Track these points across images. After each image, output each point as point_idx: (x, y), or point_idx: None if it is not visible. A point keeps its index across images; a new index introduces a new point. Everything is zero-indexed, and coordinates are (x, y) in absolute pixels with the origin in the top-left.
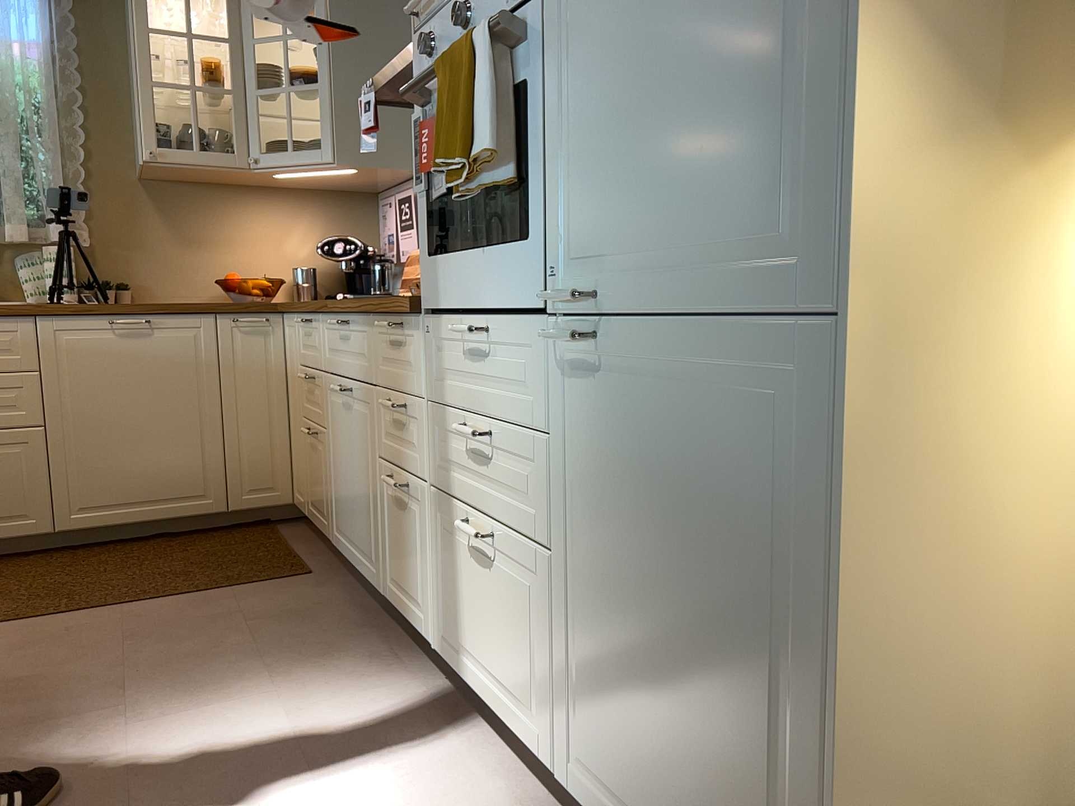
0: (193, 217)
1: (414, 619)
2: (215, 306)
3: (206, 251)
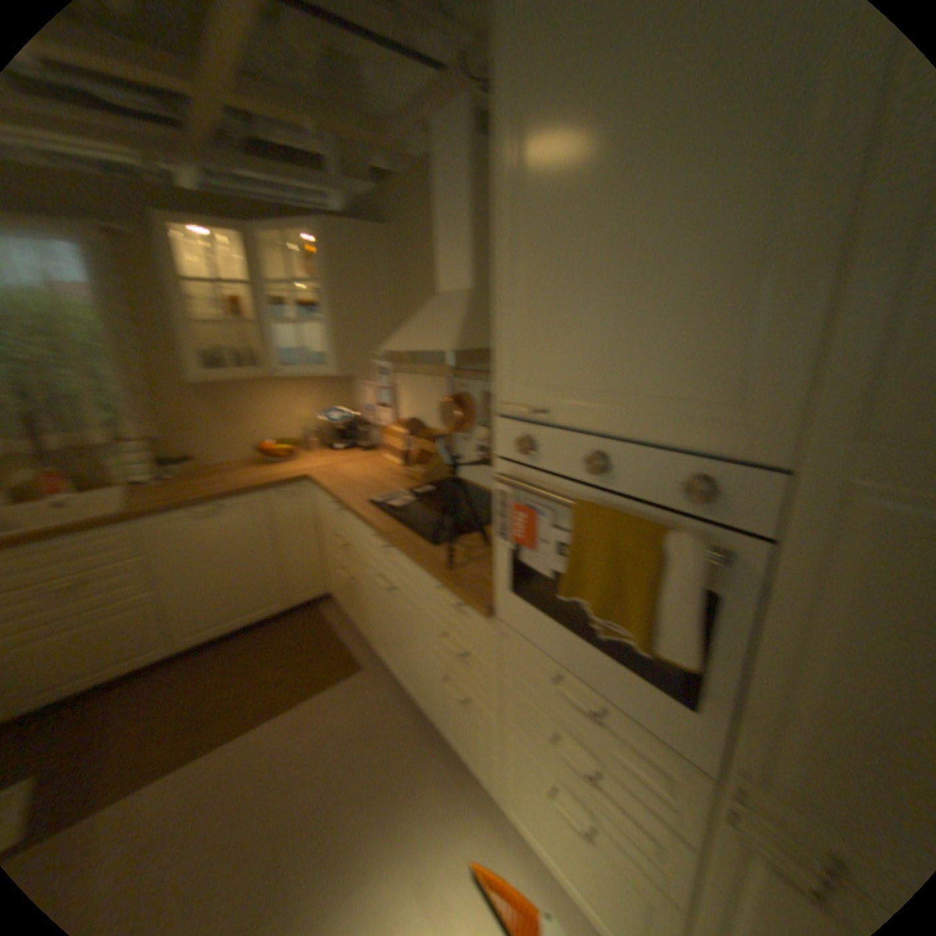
0: (222, 401)
1: (467, 768)
2: (258, 486)
3: (234, 423)
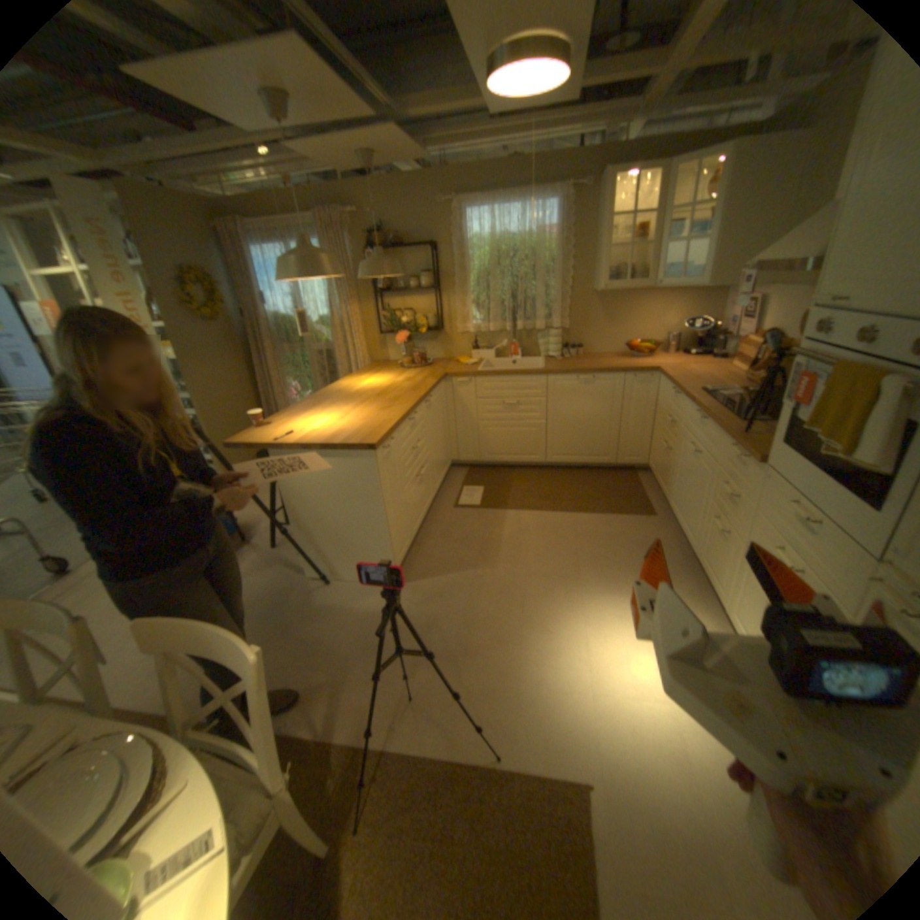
0: (617, 307)
1: (714, 587)
2: (625, 370)
3: (620, 325)
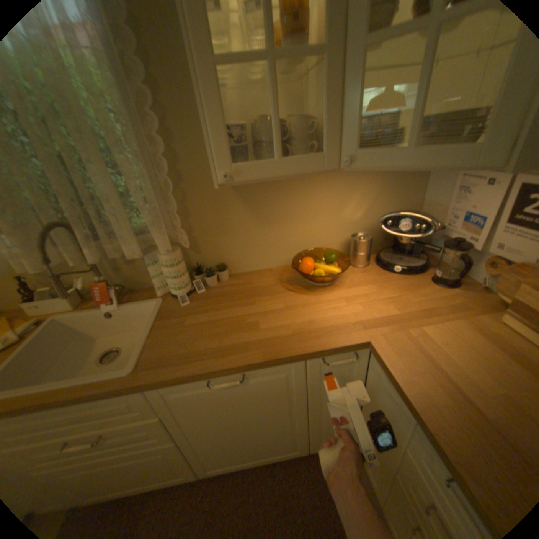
0: (270, 199)
1: None
2: (307, 356)
3: (280, 226)
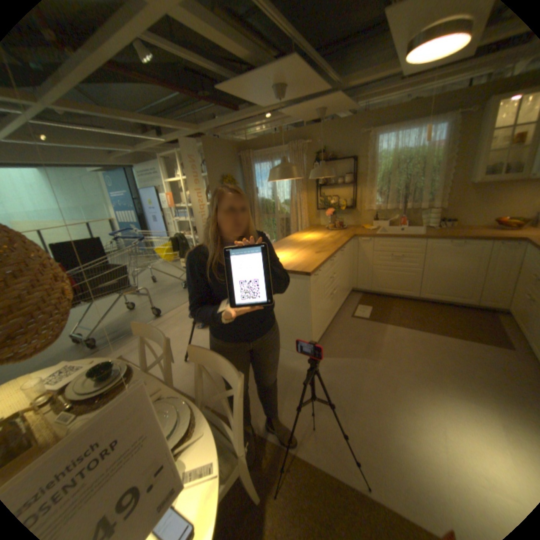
0: (490, 193)
1: None
2: (494, 238)
3: (492, 206)
